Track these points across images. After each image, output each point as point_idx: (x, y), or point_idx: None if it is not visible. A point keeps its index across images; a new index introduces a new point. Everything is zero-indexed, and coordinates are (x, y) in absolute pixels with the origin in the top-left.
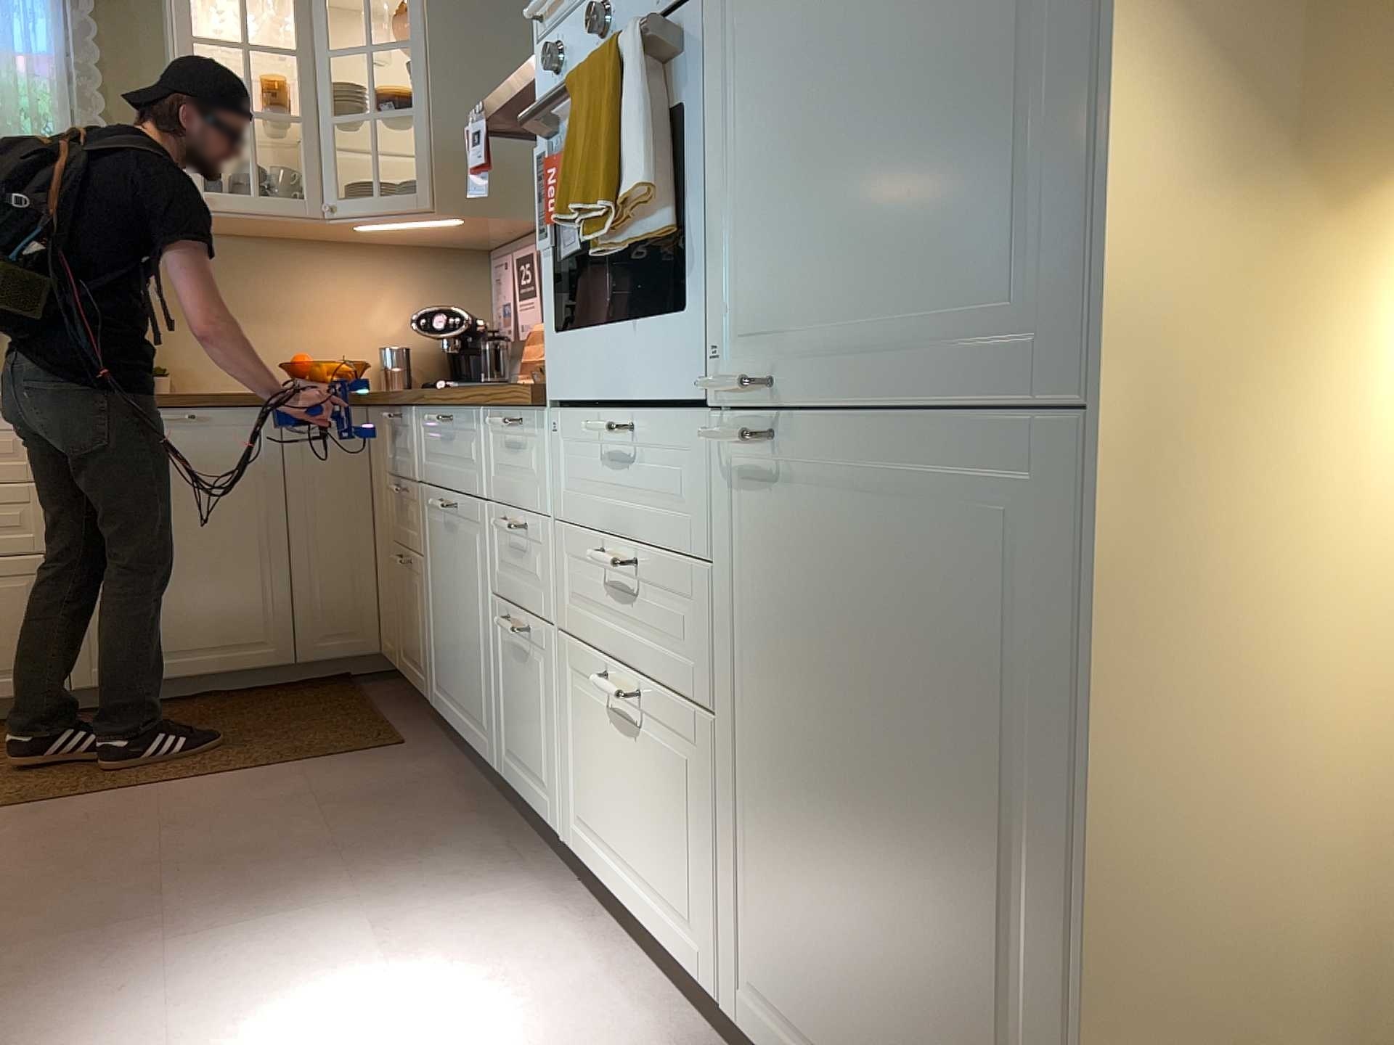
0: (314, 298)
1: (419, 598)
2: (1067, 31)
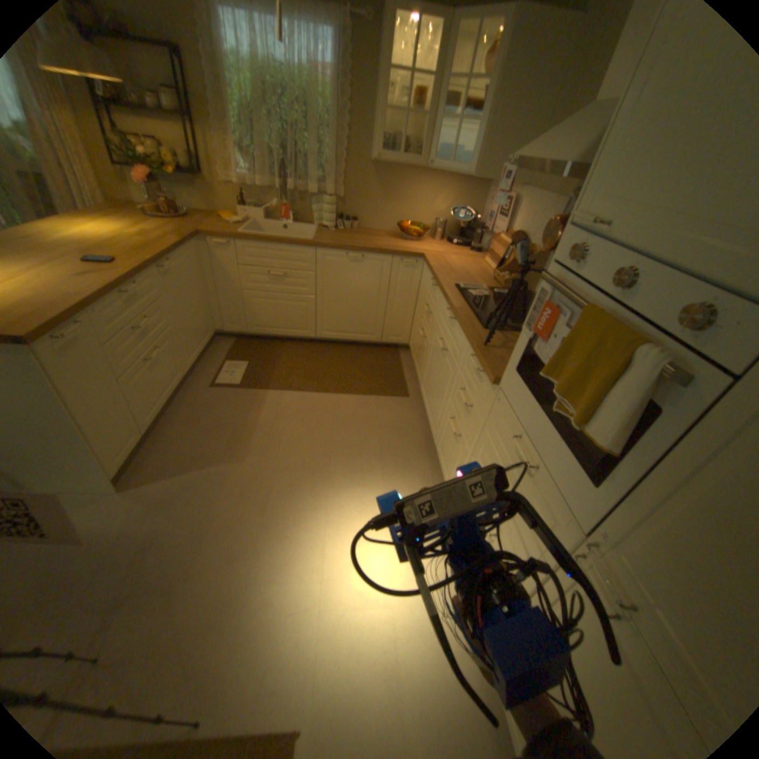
0: (415, 193)
1: (425, 354)
2: None
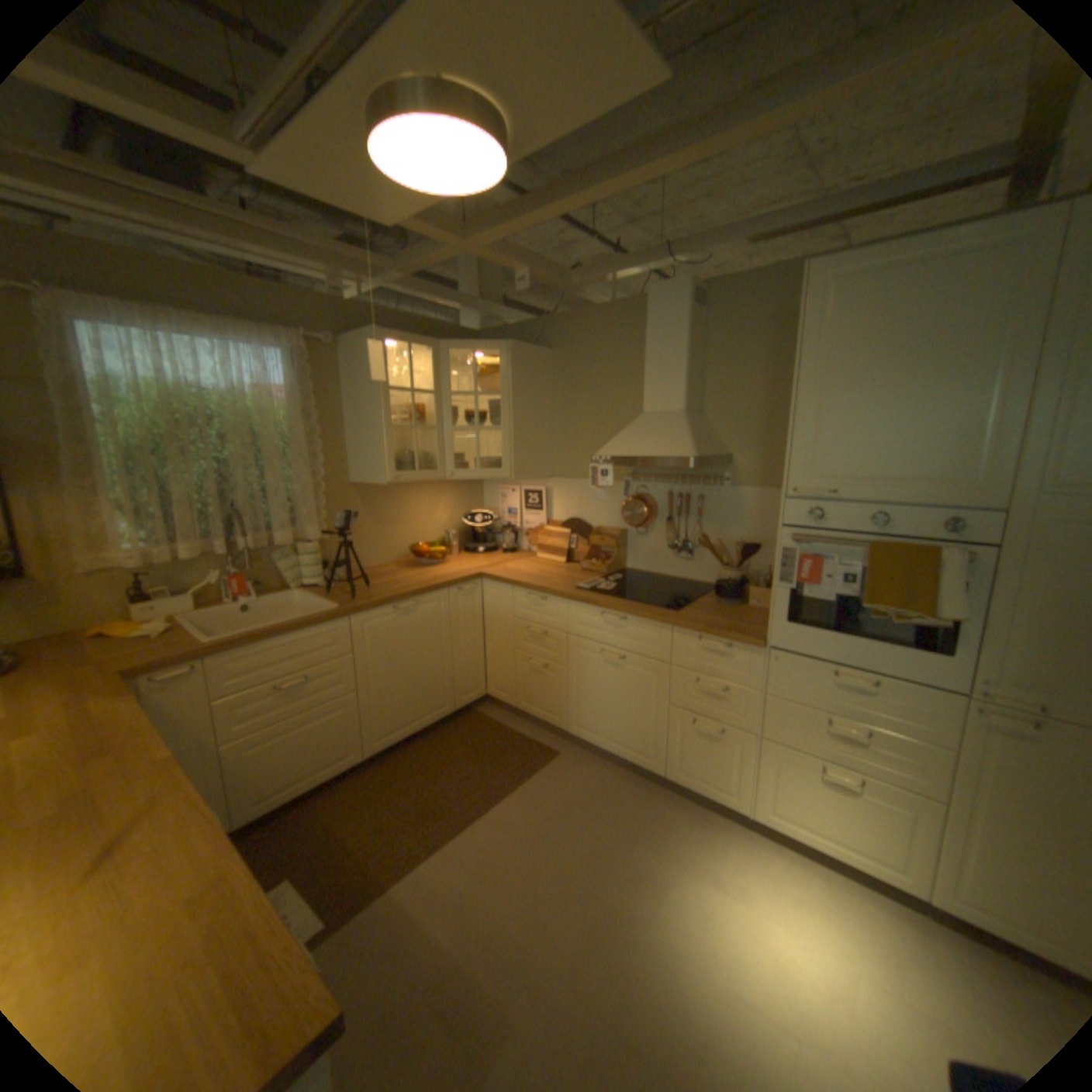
0: (411, 510)
1: (557, 684)
2: None
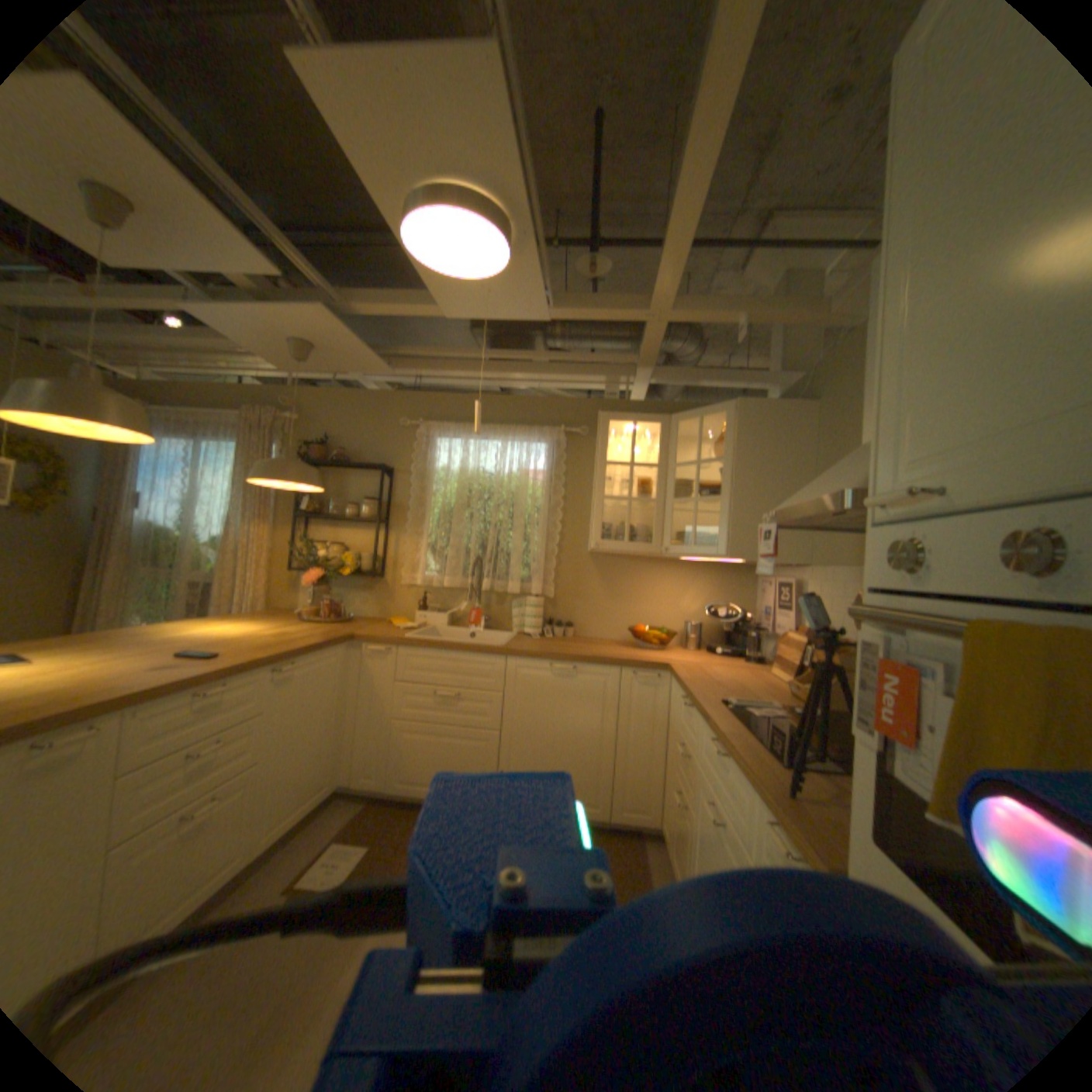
0: (651, 590)
1: (689, 843)
2: None
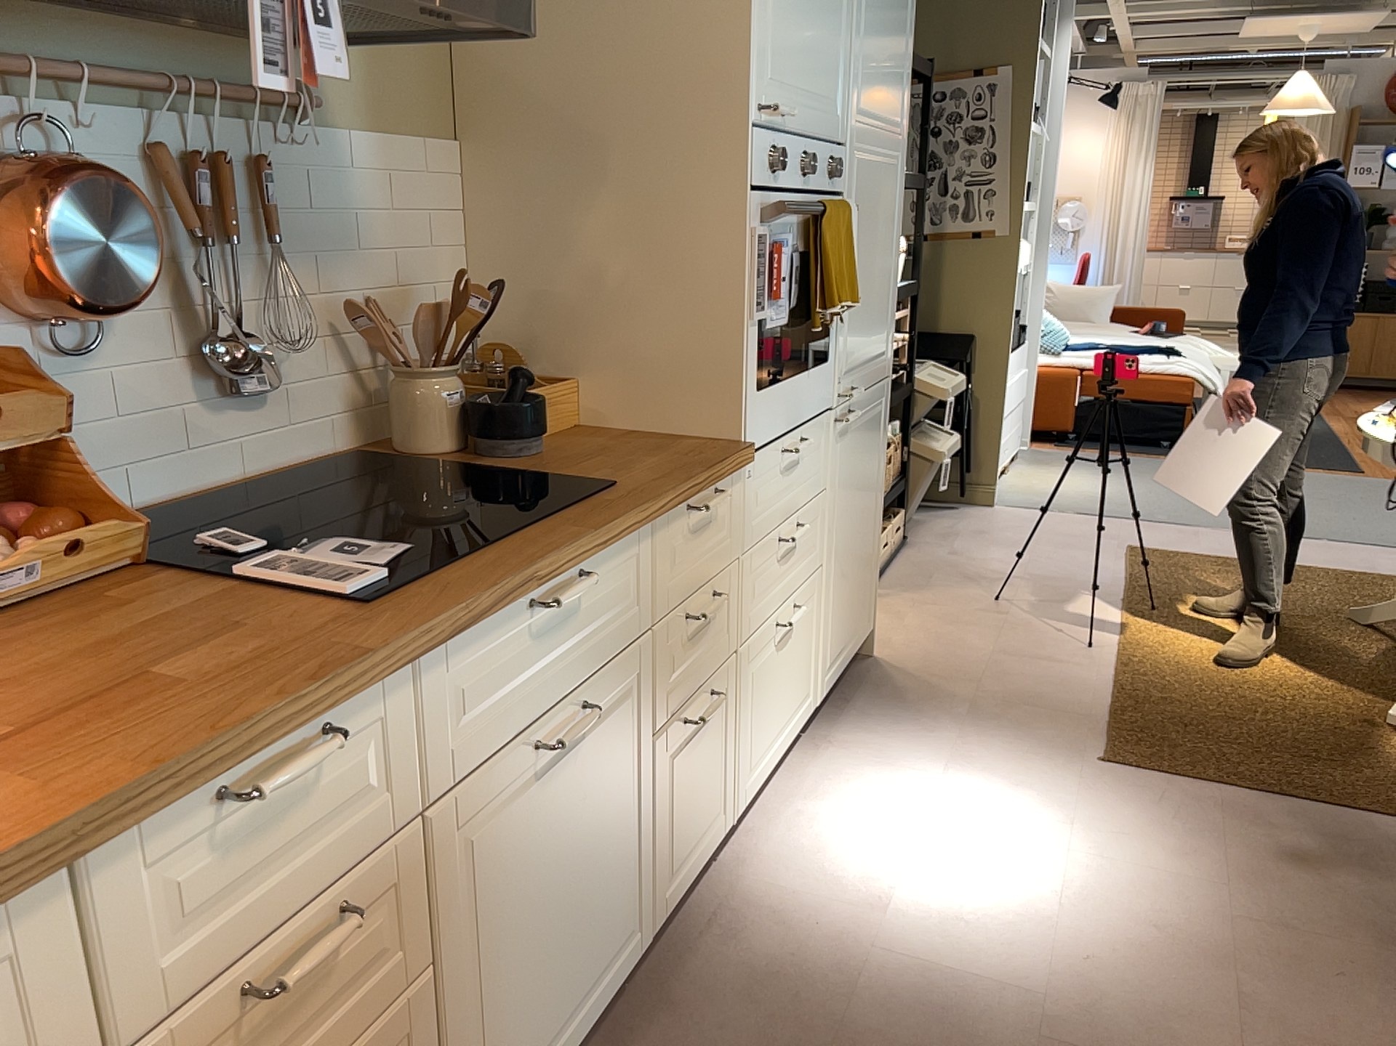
0: None
1: None
2: (890, 280)
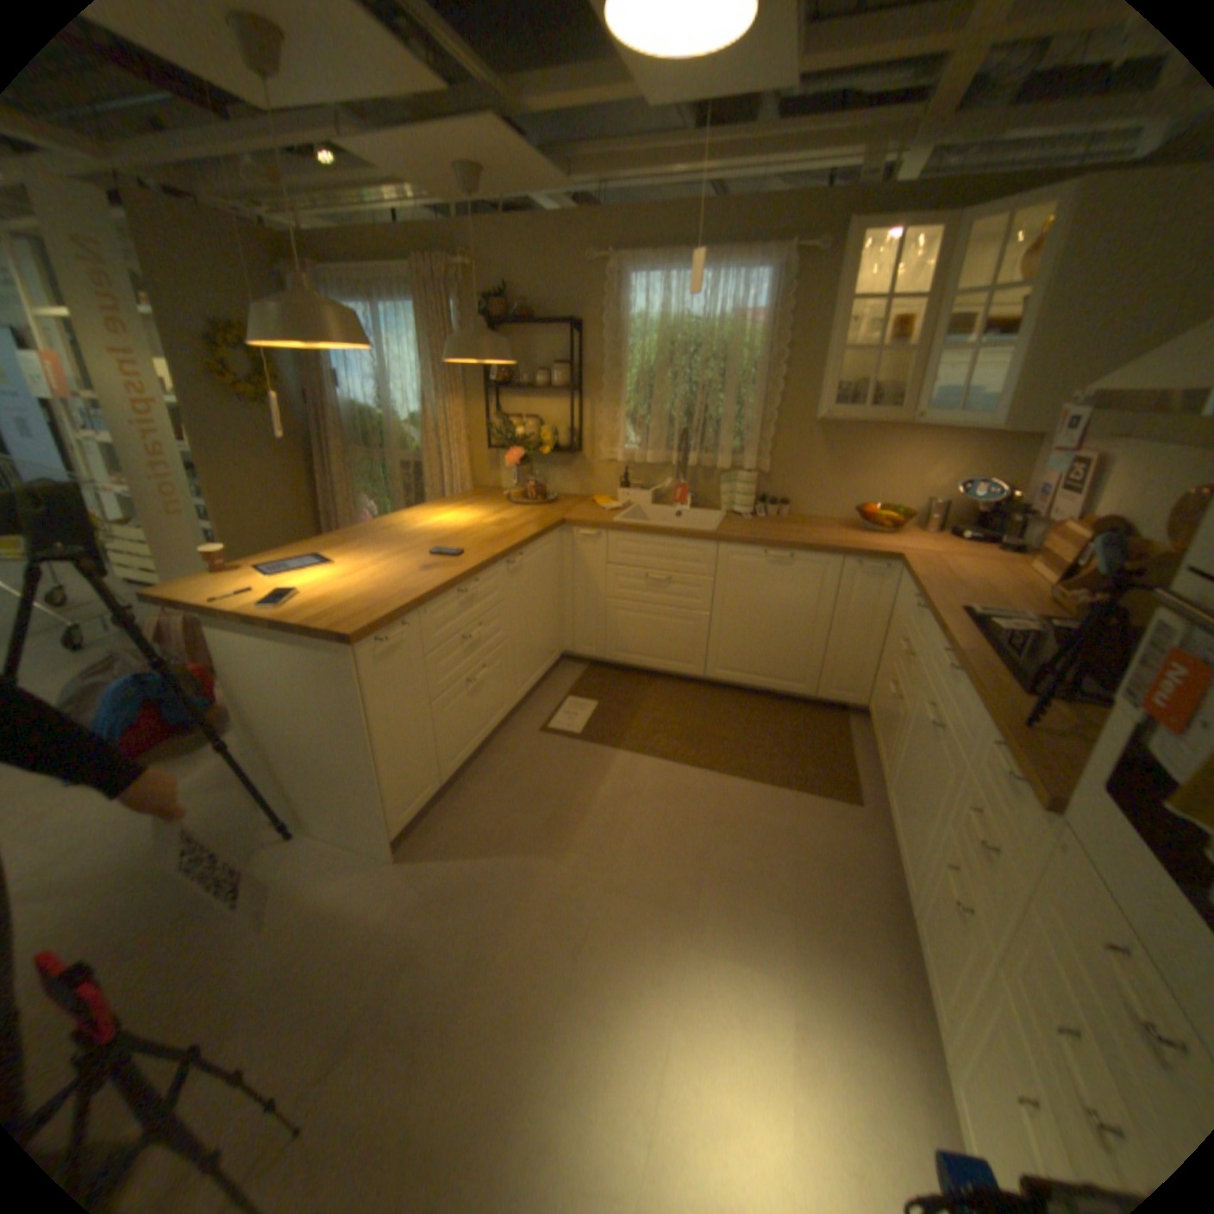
0: (891, 460)
1: (900, 728)
2: None
